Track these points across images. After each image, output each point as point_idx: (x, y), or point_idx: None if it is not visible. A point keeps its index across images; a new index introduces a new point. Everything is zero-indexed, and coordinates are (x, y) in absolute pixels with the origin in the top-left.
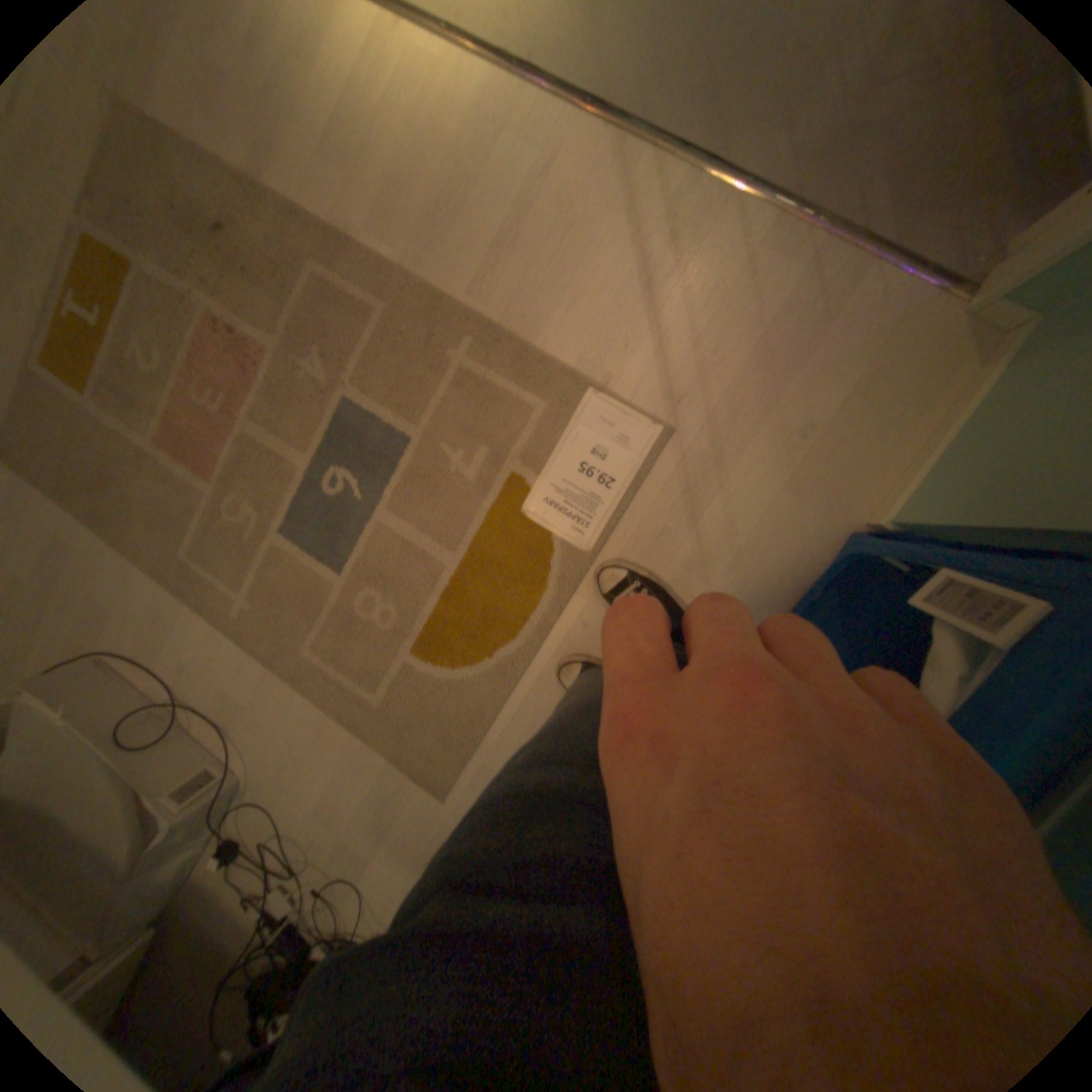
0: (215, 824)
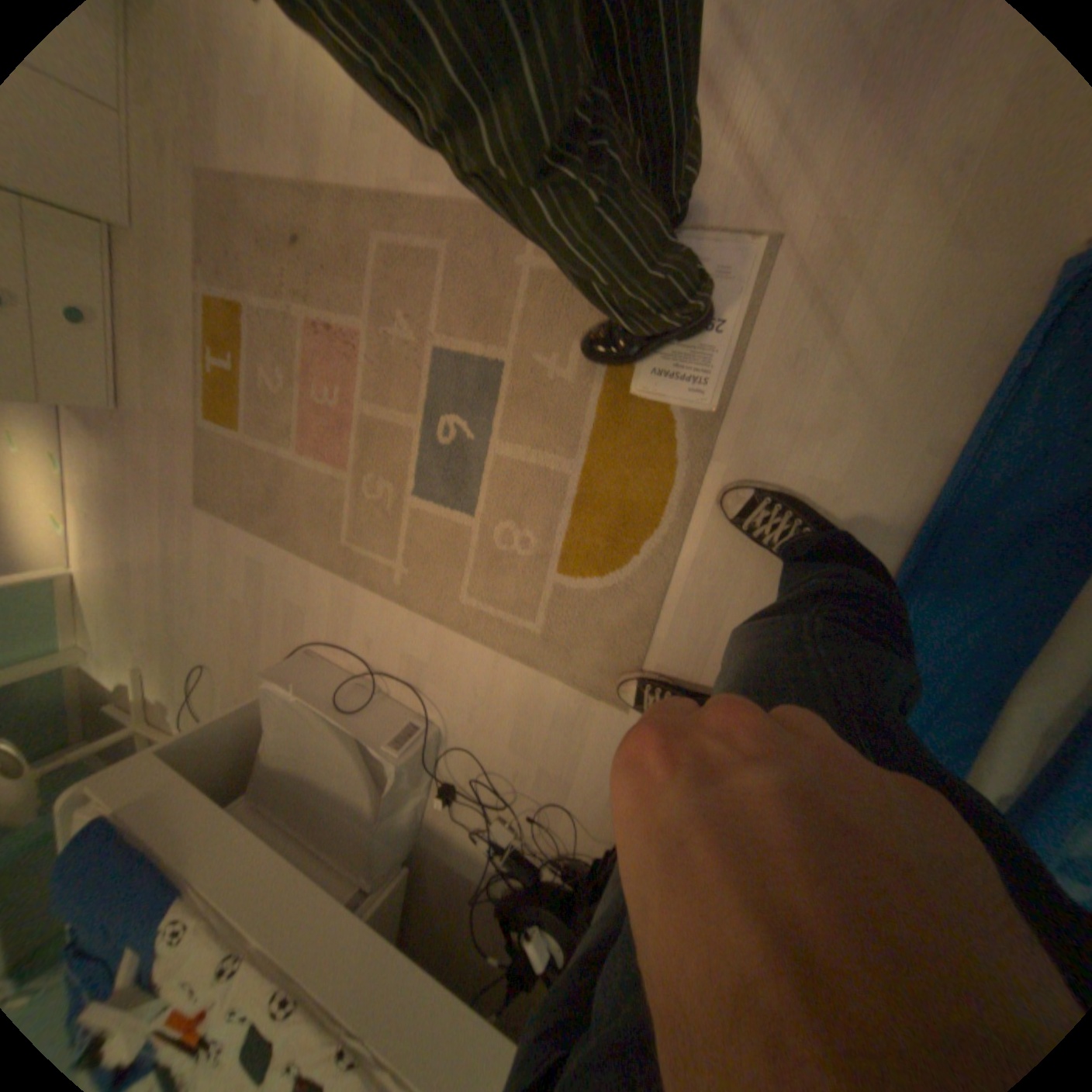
0: (431, 770)
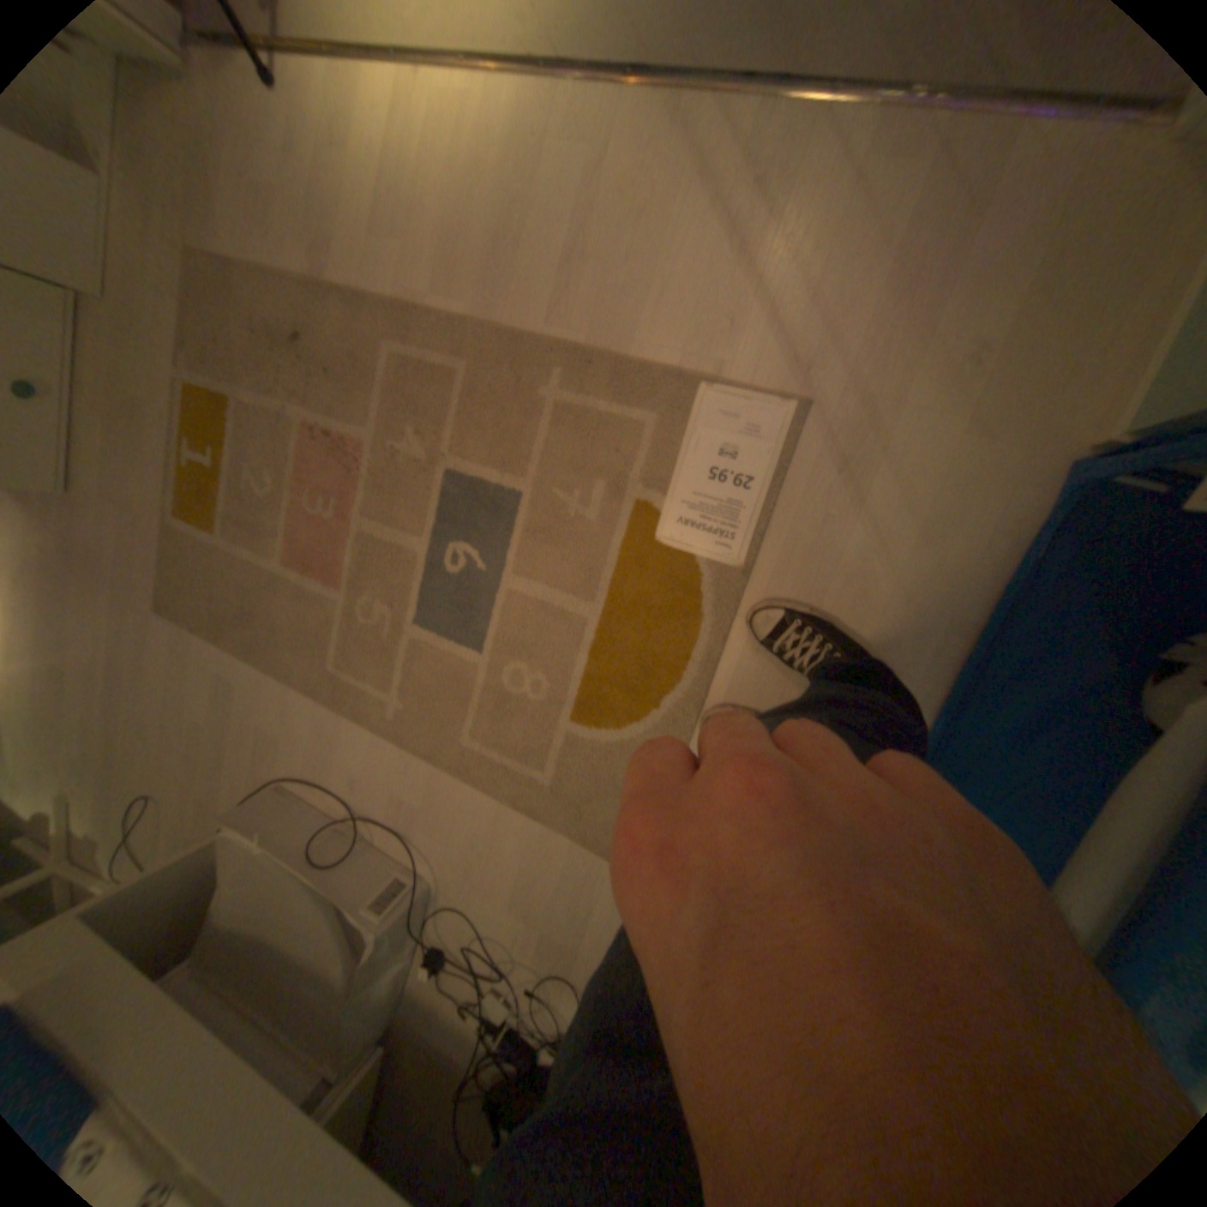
0: (417, 932)
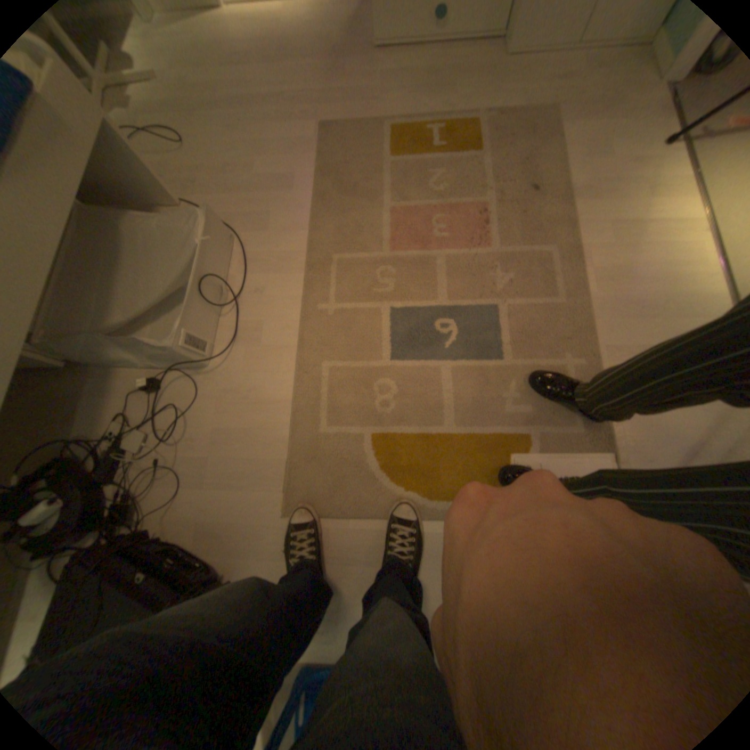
0: (165, 368)
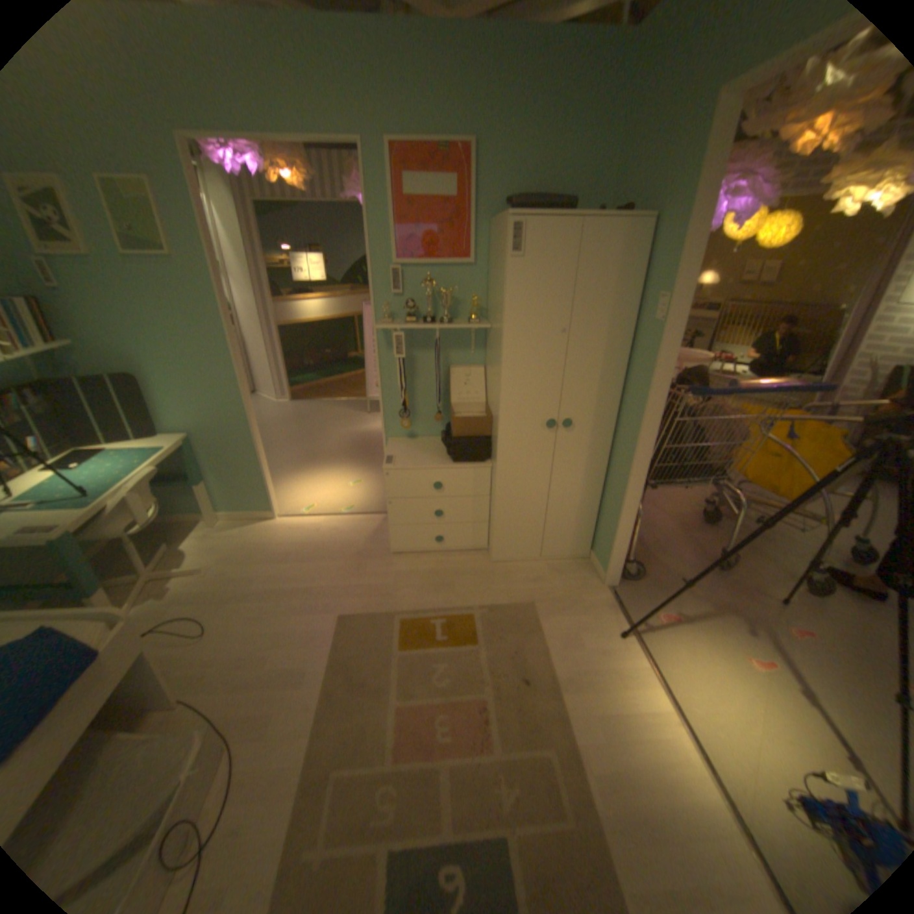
0: None
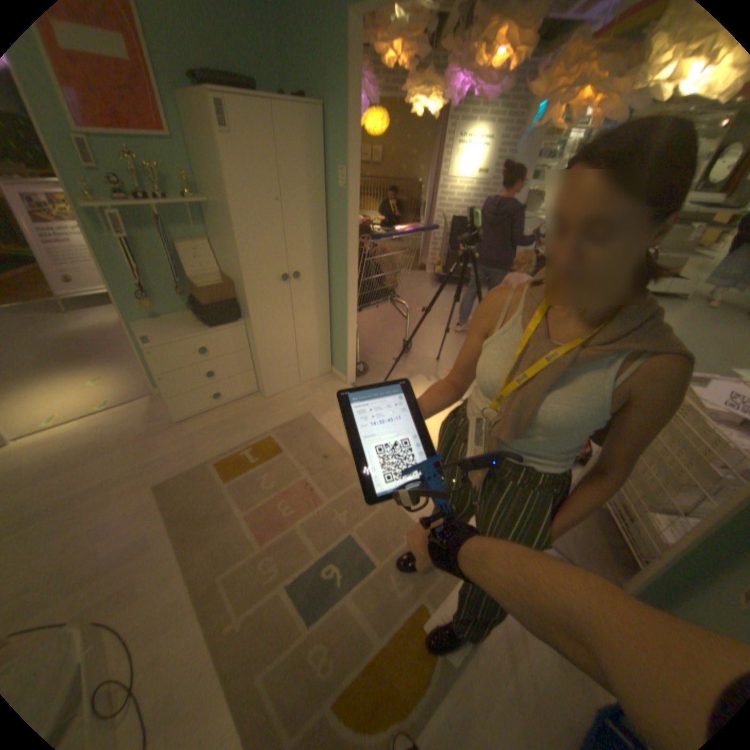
0: None
